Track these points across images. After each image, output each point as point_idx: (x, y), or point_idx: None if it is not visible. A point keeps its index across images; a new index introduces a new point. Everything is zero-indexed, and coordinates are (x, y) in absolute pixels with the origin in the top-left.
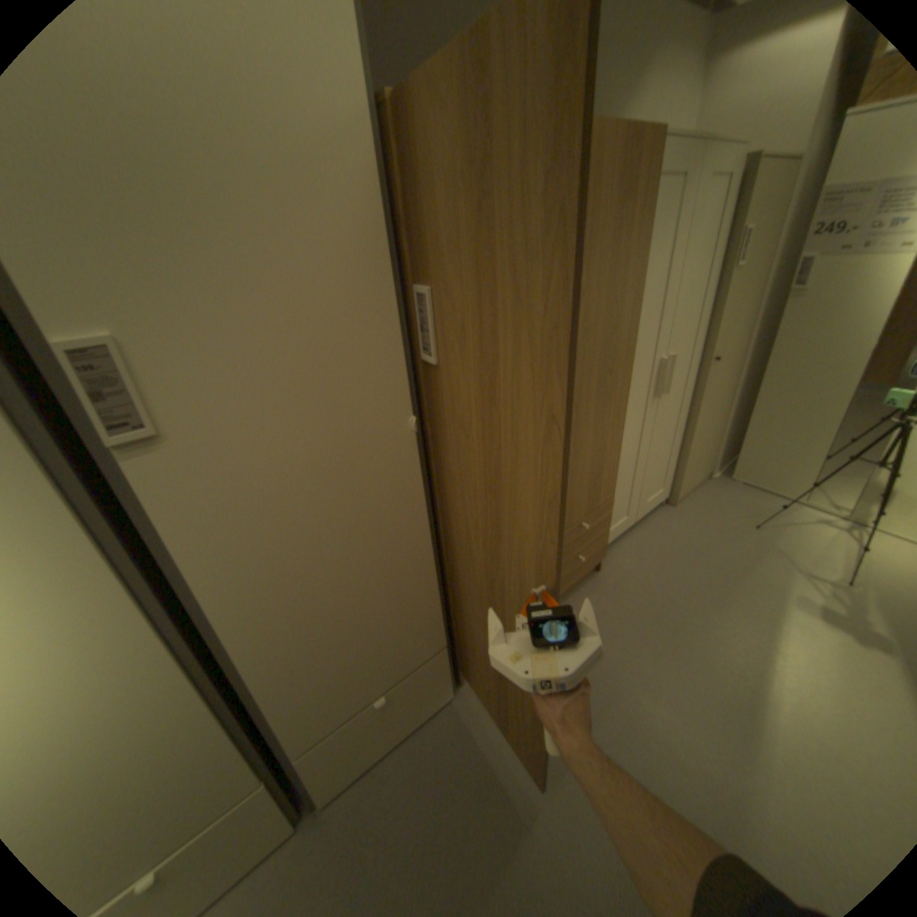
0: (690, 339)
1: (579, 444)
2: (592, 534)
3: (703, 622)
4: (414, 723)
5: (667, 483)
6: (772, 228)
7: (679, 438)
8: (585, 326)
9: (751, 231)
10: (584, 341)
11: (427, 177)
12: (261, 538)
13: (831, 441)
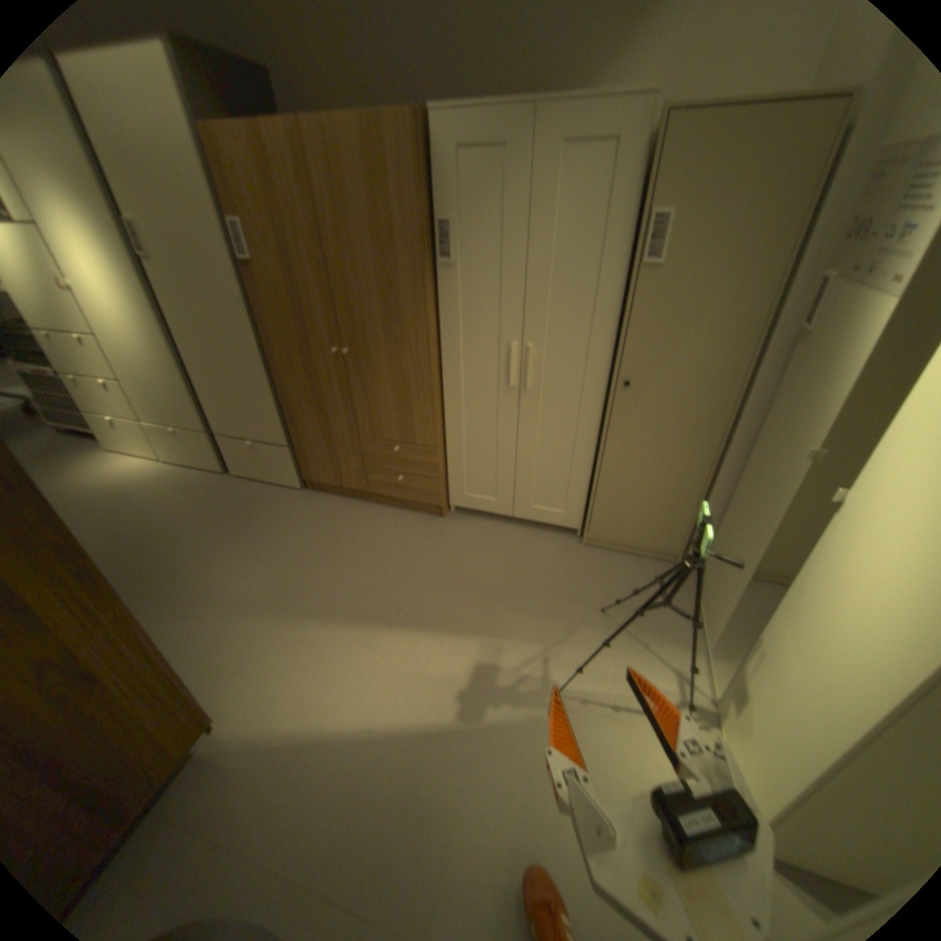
0: (577, 341)
1: (376, 372)
2: (416, 468)
3: (424, 583)
4: (277, 481)
5: (573, 509)
6: (758, 217)
7: (585, 463)
8: (356, 274)
9: (669, 217)
10: (358, 286)
11: (222, 168)
12: (189, 318)
13: (749, 583)
